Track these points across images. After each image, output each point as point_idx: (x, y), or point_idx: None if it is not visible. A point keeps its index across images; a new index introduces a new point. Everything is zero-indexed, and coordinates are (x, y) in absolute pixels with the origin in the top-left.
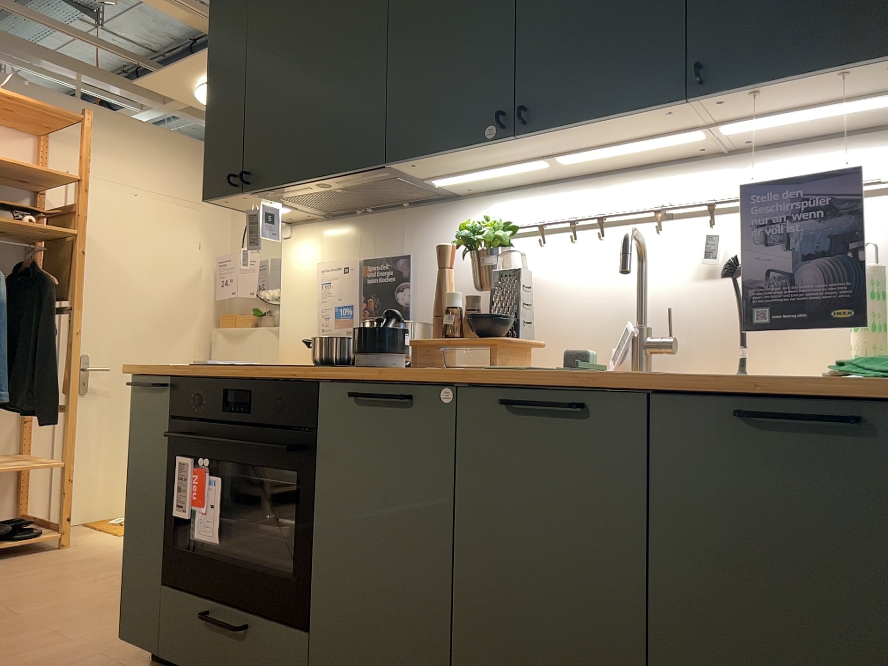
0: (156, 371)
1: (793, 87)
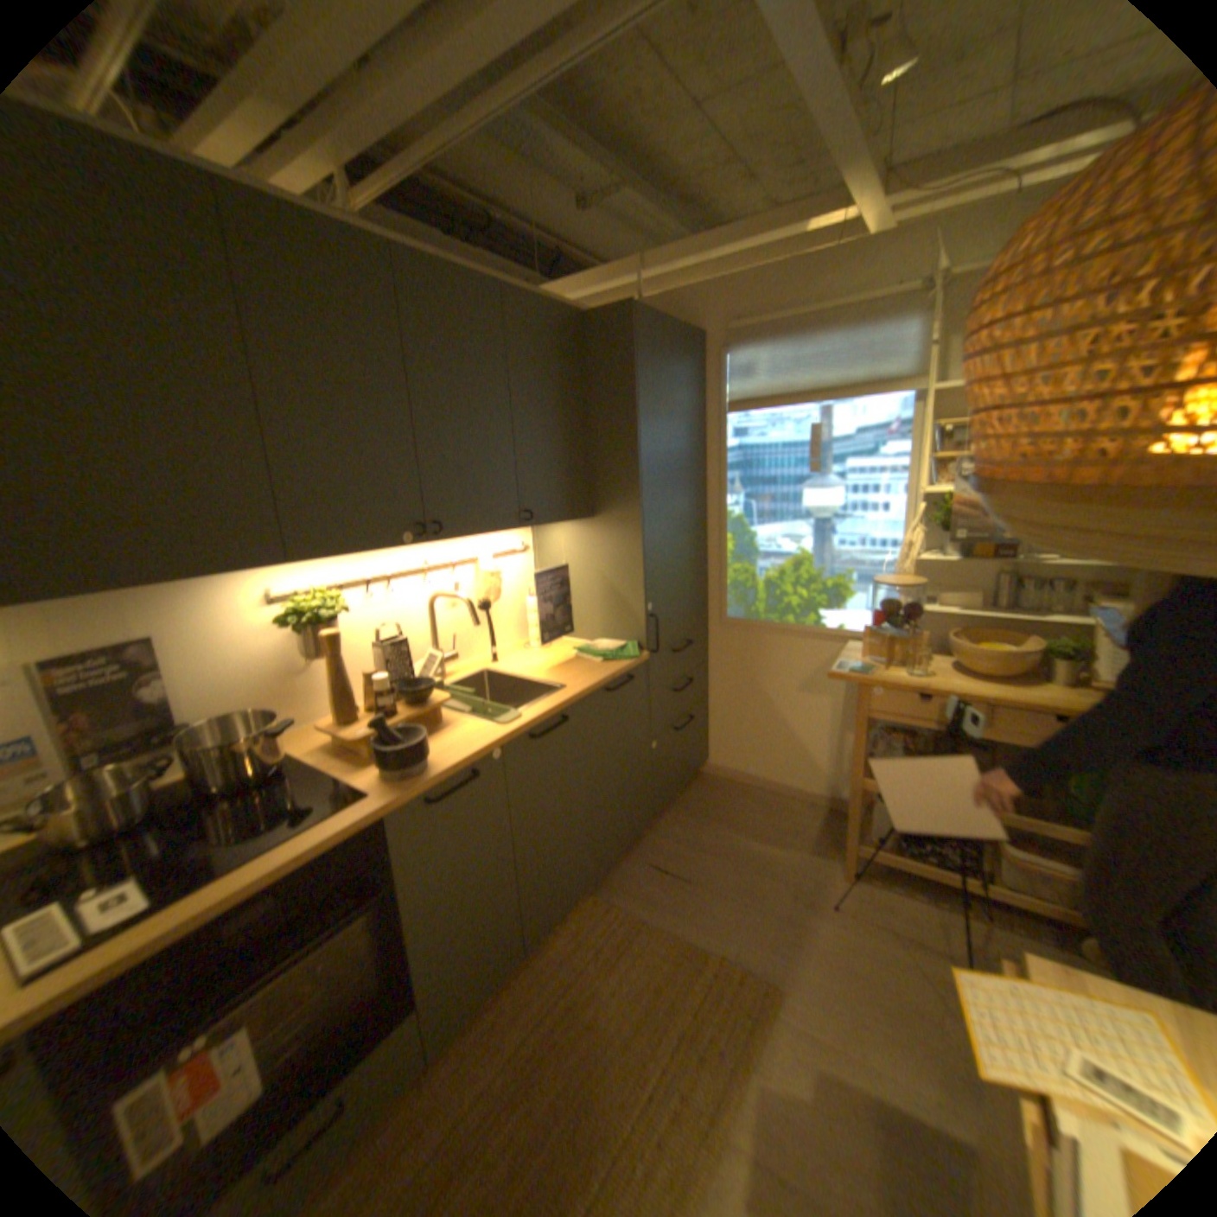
0: None
1: (545, 524)
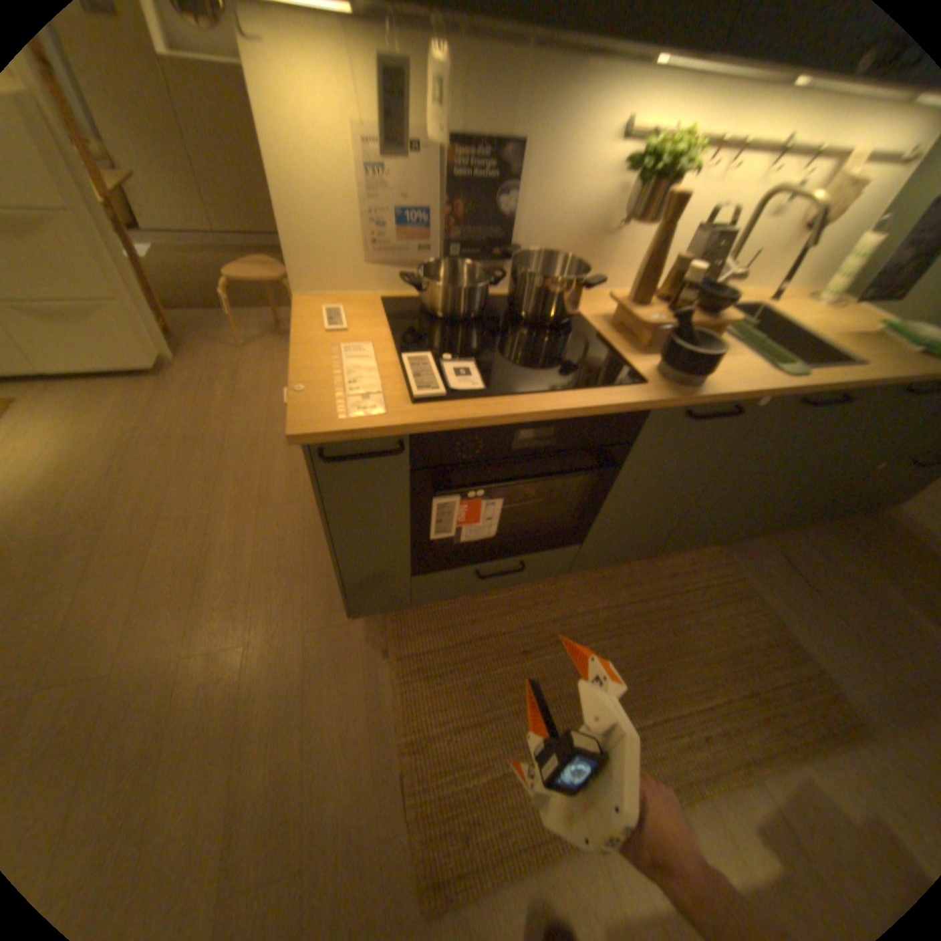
0: (382, 433)
1: None
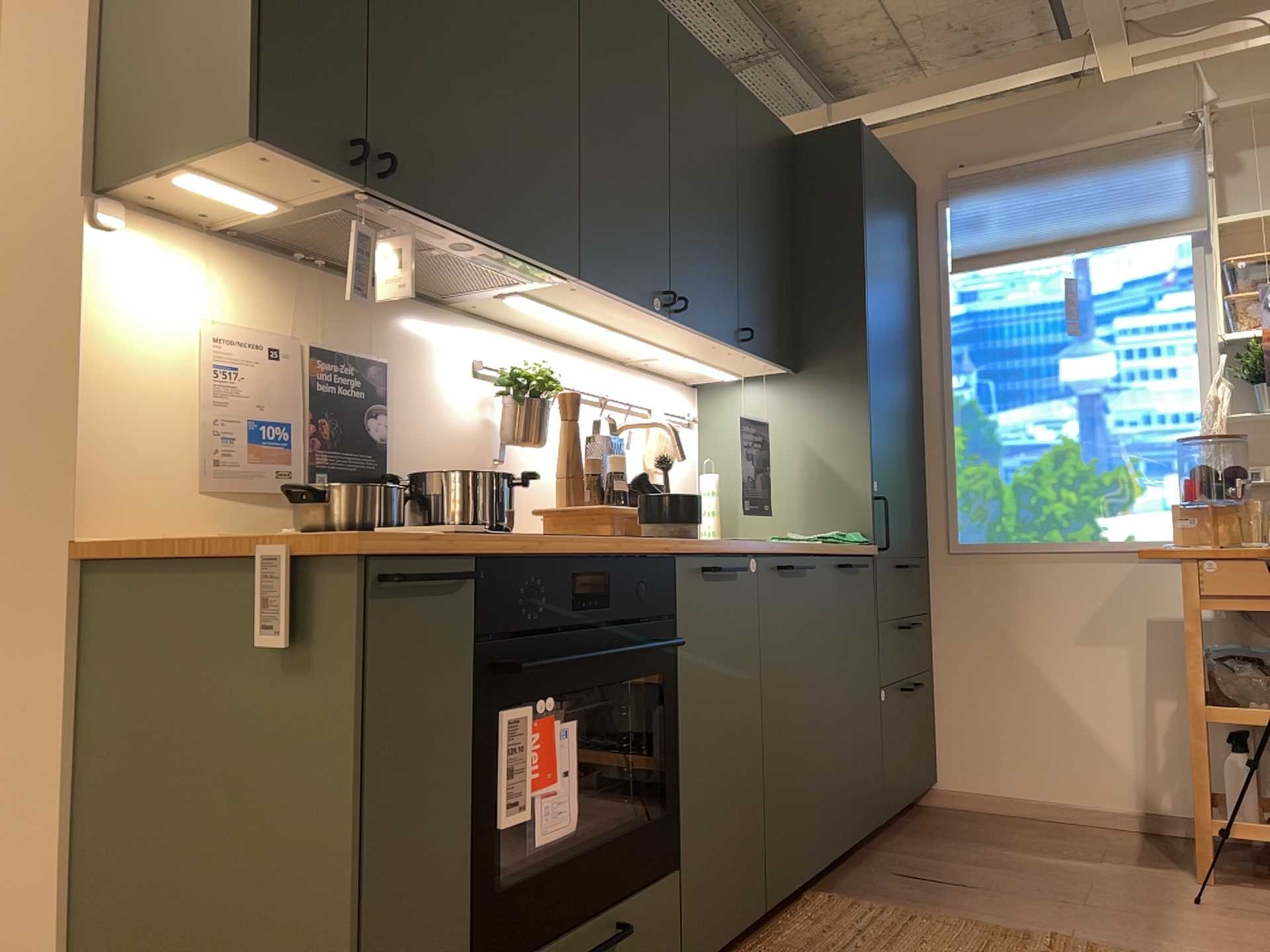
0: (451, 547)
1: (753, 359)
